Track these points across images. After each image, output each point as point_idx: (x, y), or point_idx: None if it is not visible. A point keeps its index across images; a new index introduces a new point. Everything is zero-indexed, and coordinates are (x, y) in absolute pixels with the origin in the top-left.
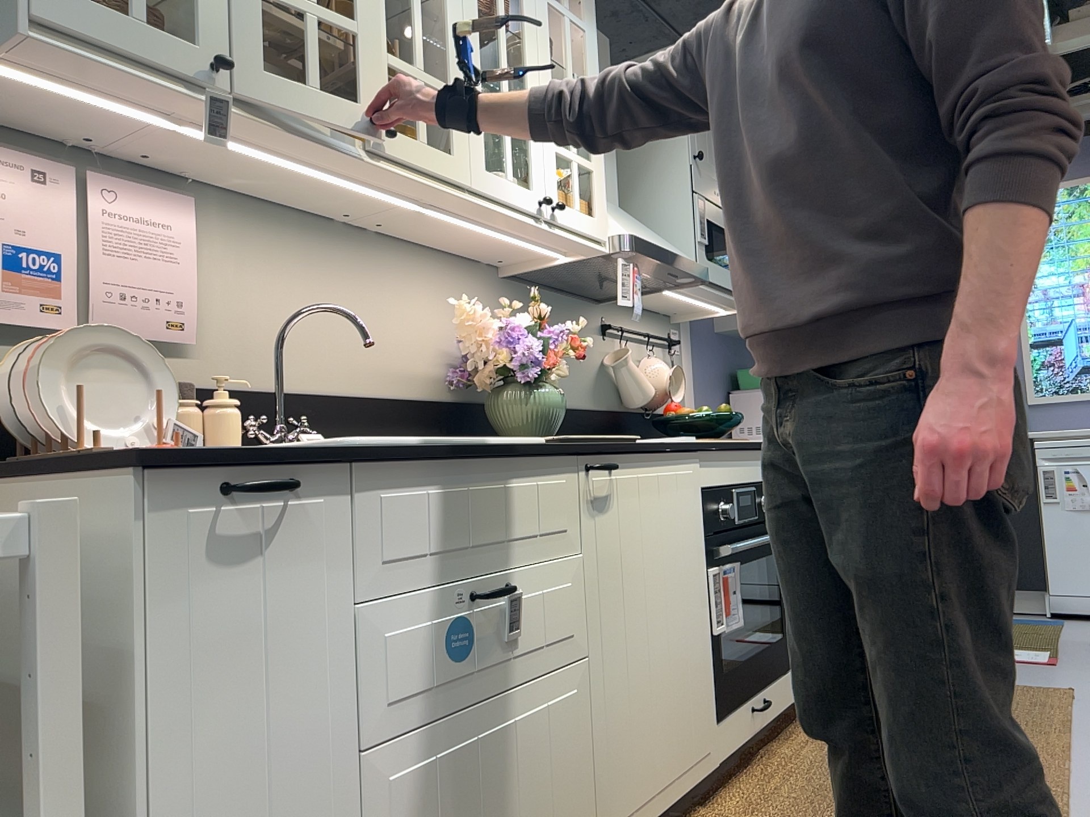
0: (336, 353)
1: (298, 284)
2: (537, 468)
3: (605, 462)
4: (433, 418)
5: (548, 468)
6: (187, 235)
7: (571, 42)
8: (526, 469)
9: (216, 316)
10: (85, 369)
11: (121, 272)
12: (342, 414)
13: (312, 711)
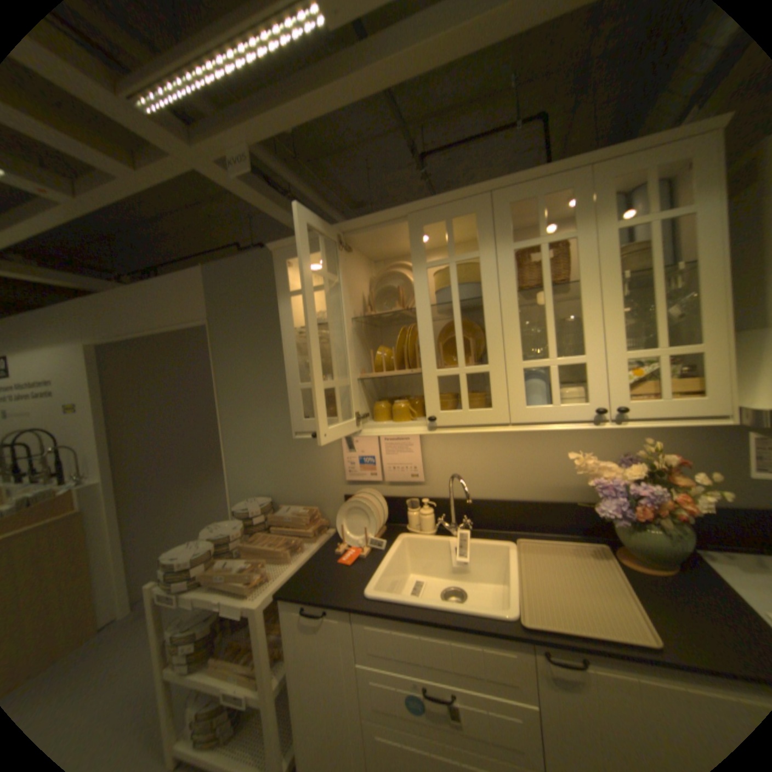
0: (503, 478)
1: (477, 447)
2: (484, 642)
3: (576, 658)
4: (583, 515)
5: (496, 644)
6: (416, 439)
7: (661, 241)
8: (472, 640)
9: (435, 467)
10: (356, 512)
11: (392, 459)
12: (506, 511)
13: (340, 694)
